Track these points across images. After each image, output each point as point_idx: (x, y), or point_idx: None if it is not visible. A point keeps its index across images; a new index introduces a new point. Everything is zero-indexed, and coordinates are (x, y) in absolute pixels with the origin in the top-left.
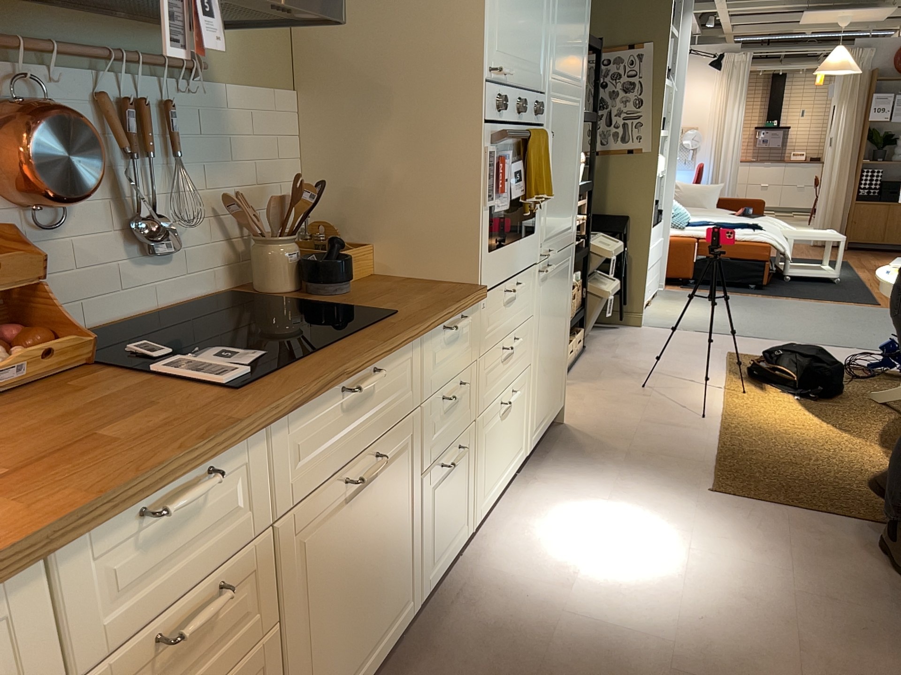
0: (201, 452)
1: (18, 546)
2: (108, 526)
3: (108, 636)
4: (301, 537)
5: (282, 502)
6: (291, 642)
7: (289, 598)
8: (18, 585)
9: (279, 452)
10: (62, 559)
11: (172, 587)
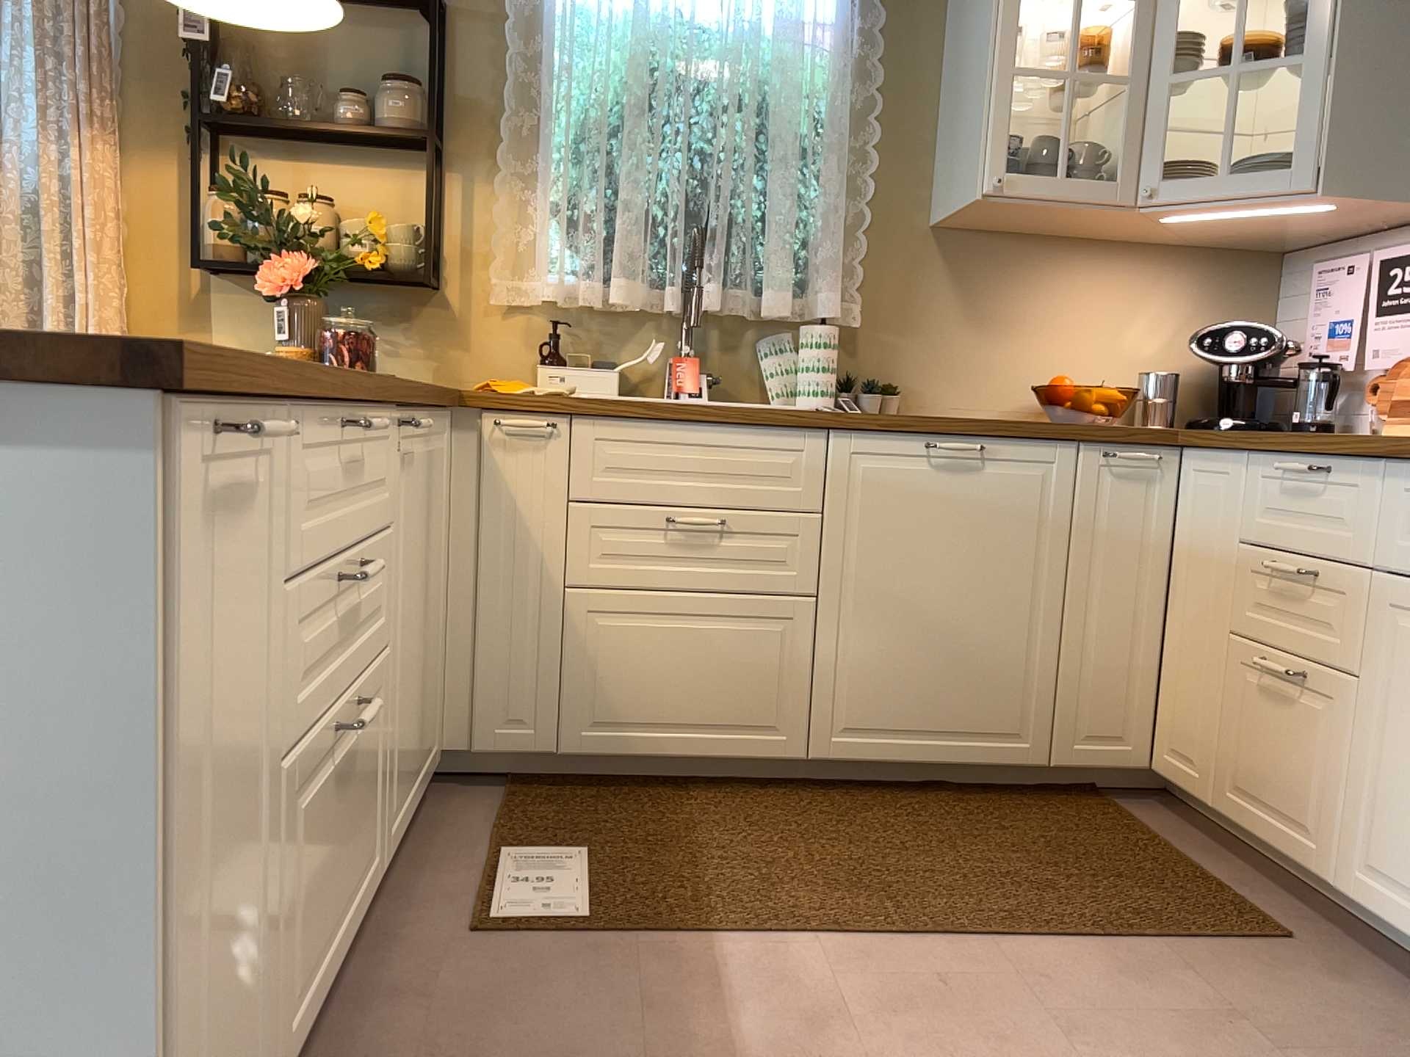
0: (1315, 443)
1: (1238, 436)
2: (1274, 460)
3: (1262, 532)
4: (1405, 621)
5: (1390, 557)
6: (1370, 725)
7: (1376, 670)
8: (1242, 461)
9: (1397, 501)
10: (1256, 463)
11: (1295, 539)
